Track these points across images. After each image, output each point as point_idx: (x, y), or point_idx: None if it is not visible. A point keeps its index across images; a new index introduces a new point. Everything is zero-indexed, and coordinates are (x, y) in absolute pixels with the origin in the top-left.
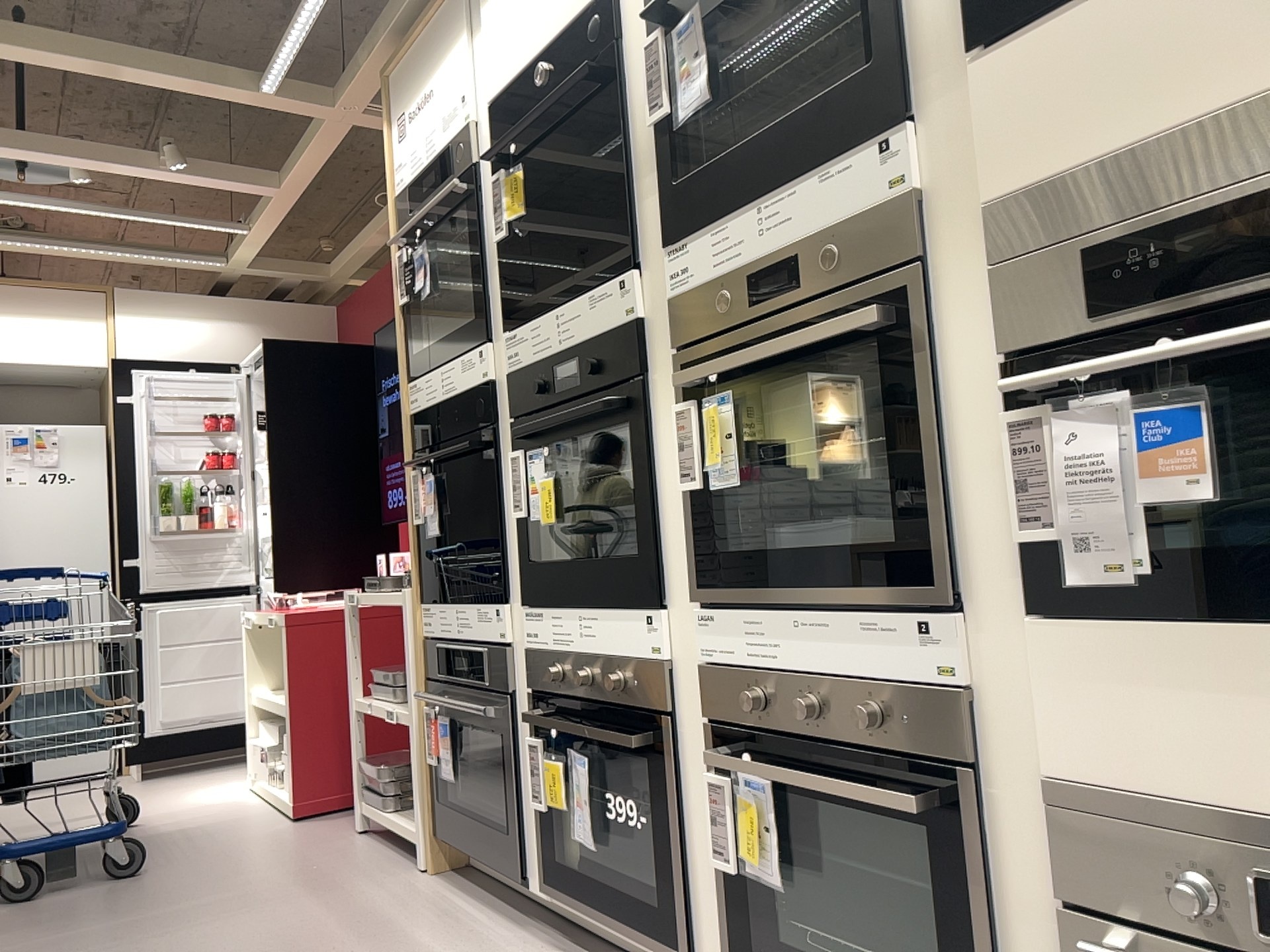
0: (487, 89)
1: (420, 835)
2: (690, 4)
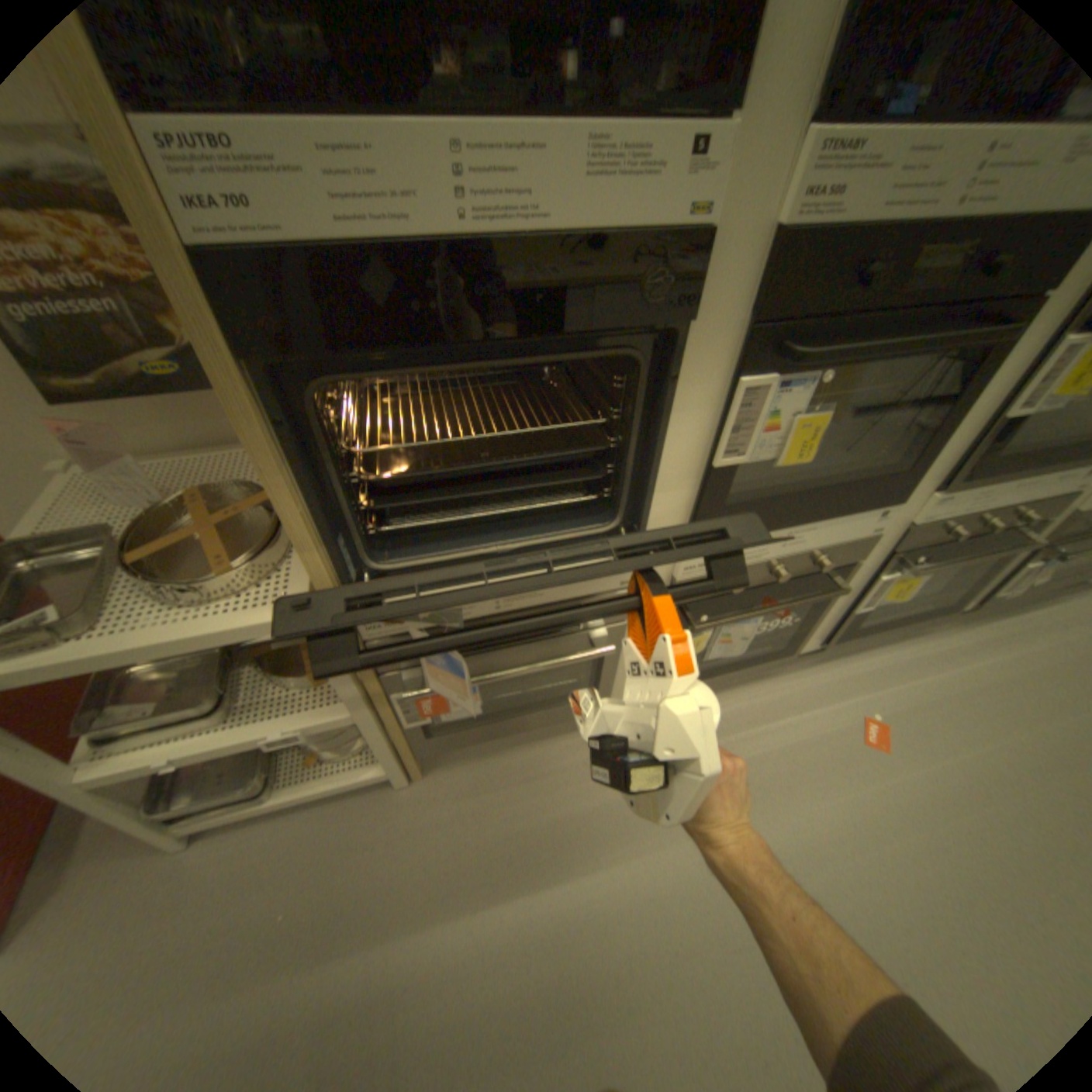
0: None
1: (397, 773)
2: None
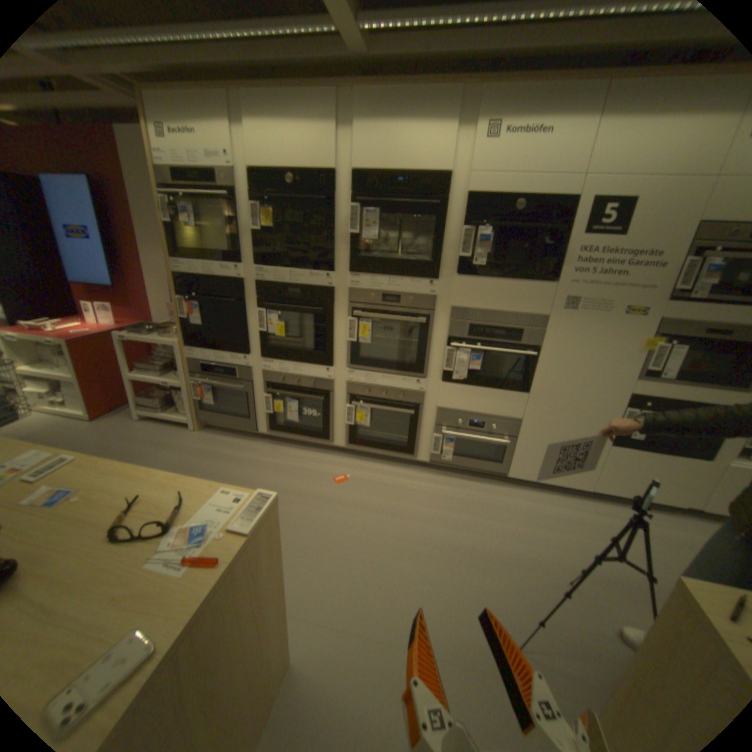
0: (243, 158)
1: (190, 422)
2: (373, 206)
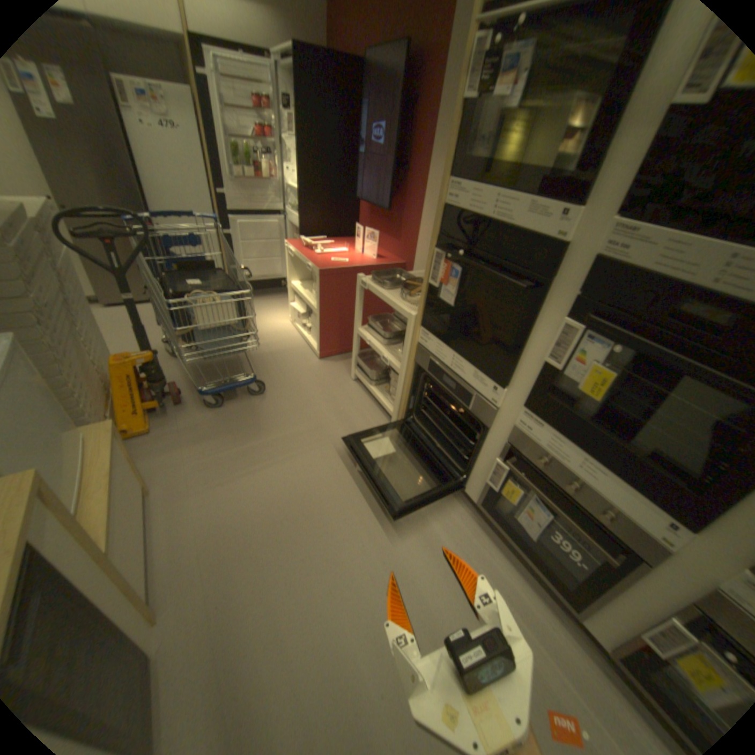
0: None
1: (396, 418)
2: None
